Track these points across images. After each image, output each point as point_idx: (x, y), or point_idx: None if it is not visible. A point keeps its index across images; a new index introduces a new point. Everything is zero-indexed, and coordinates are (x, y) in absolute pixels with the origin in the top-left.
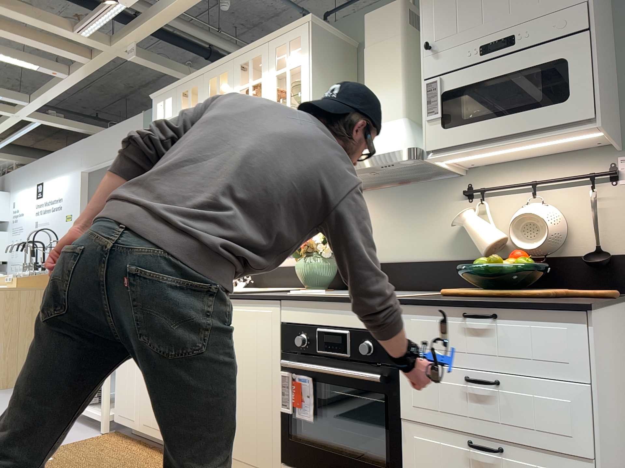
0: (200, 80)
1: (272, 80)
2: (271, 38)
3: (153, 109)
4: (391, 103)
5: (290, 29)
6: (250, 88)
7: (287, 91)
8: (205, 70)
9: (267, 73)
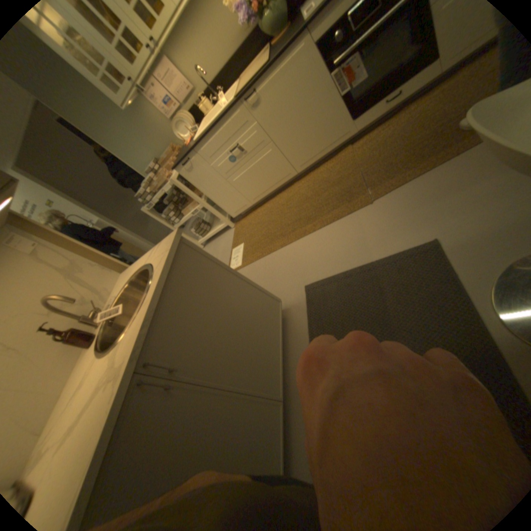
0: None
1: None
2: None
3: None
4: None
5: None
6: None
7: None
8: None
9: None
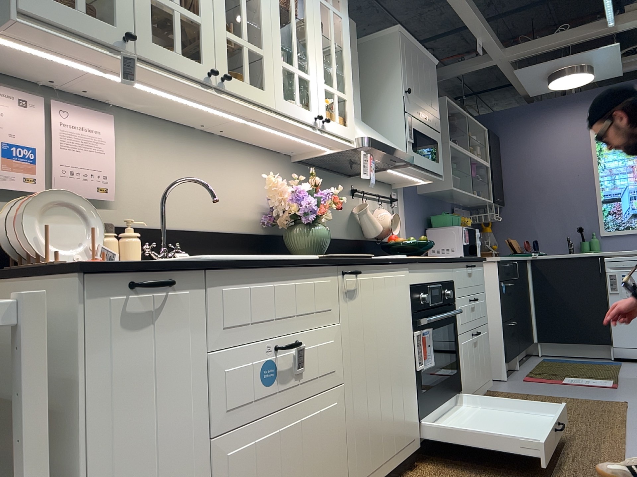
0: None
1: (317, 2)
2: None
3: None
4: (357, 104)
5: None
6: None
7: (333, 34)
8: None
9: None
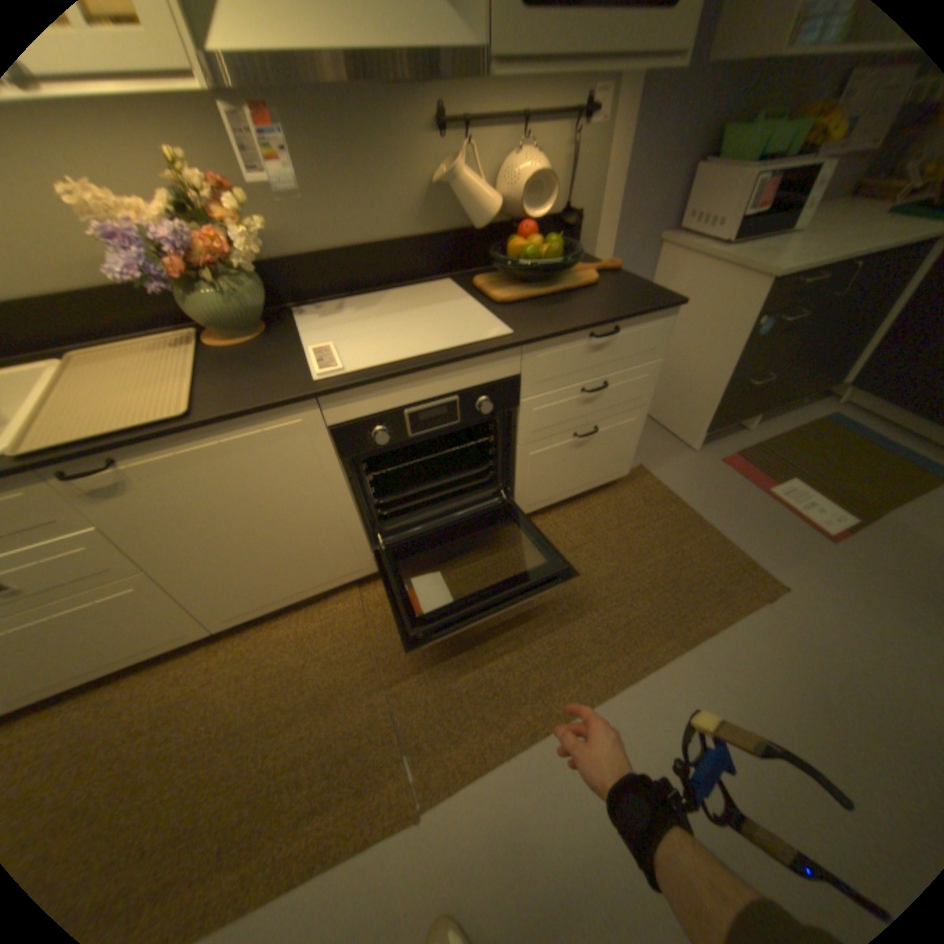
0: None
1: None
2: None
3: None
4: None
5: None
6: None
7: None
8: None
9: None
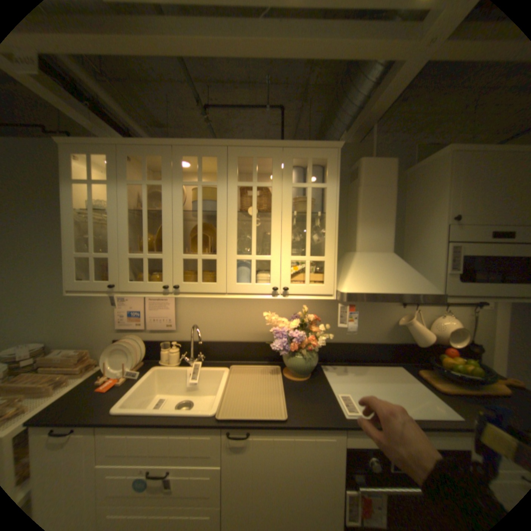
0: (165, 150)
1: (288, 190)
2: (289, 145)
3: (62, 158)
4: (385, 239)
5: (315, 145)
6: (255, 189)
7: (308, 208)
8: (177, 142)
9: (281, 180)
